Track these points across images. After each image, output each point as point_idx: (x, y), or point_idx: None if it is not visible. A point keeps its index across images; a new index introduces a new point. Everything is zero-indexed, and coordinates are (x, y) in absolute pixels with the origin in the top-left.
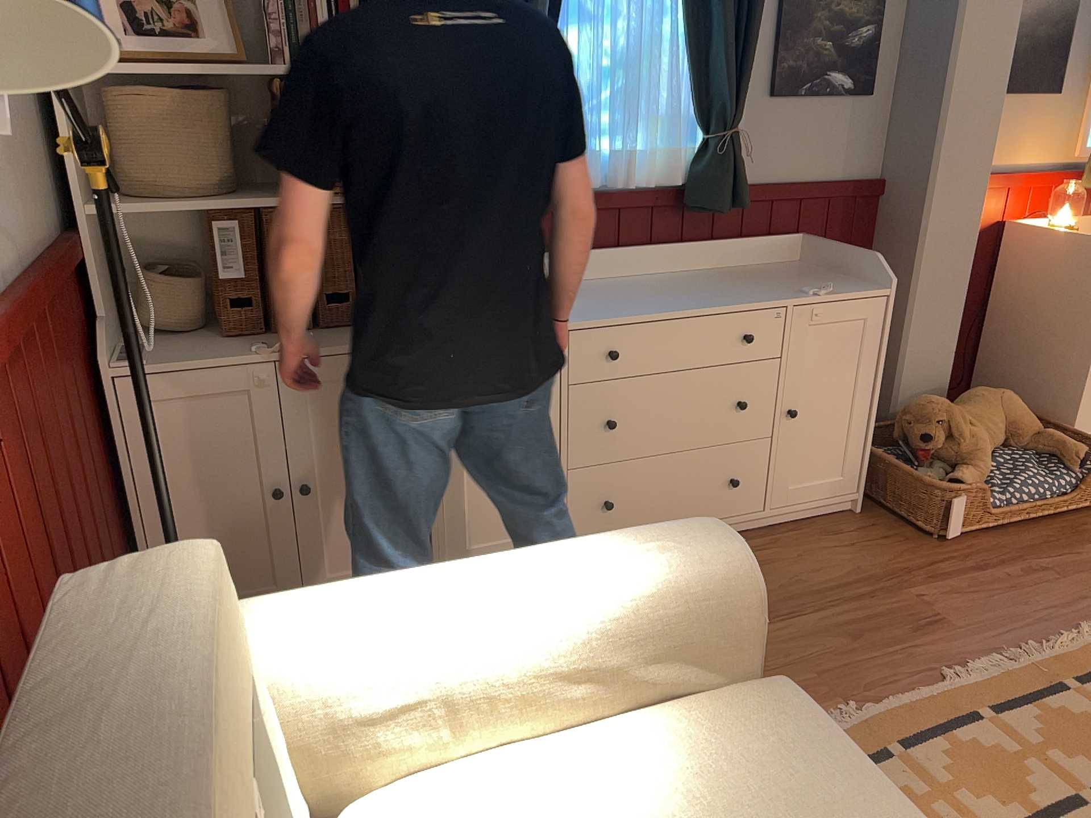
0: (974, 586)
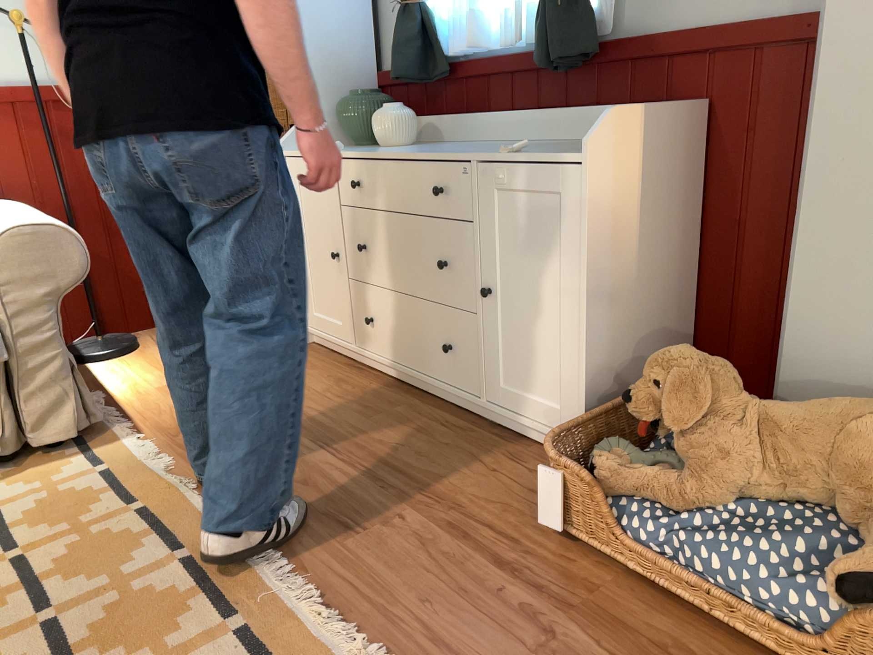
0: (446, 559)
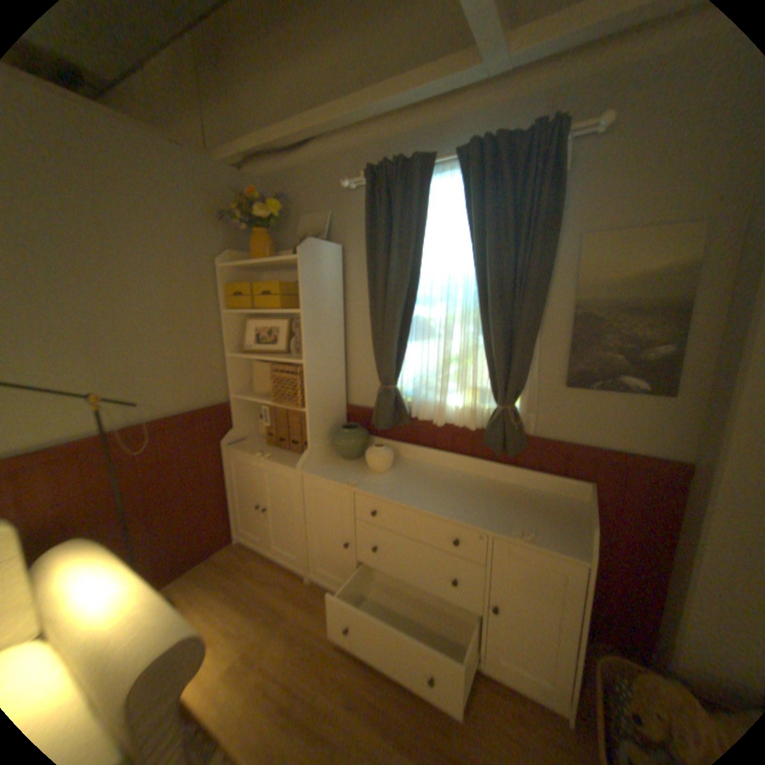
0: None
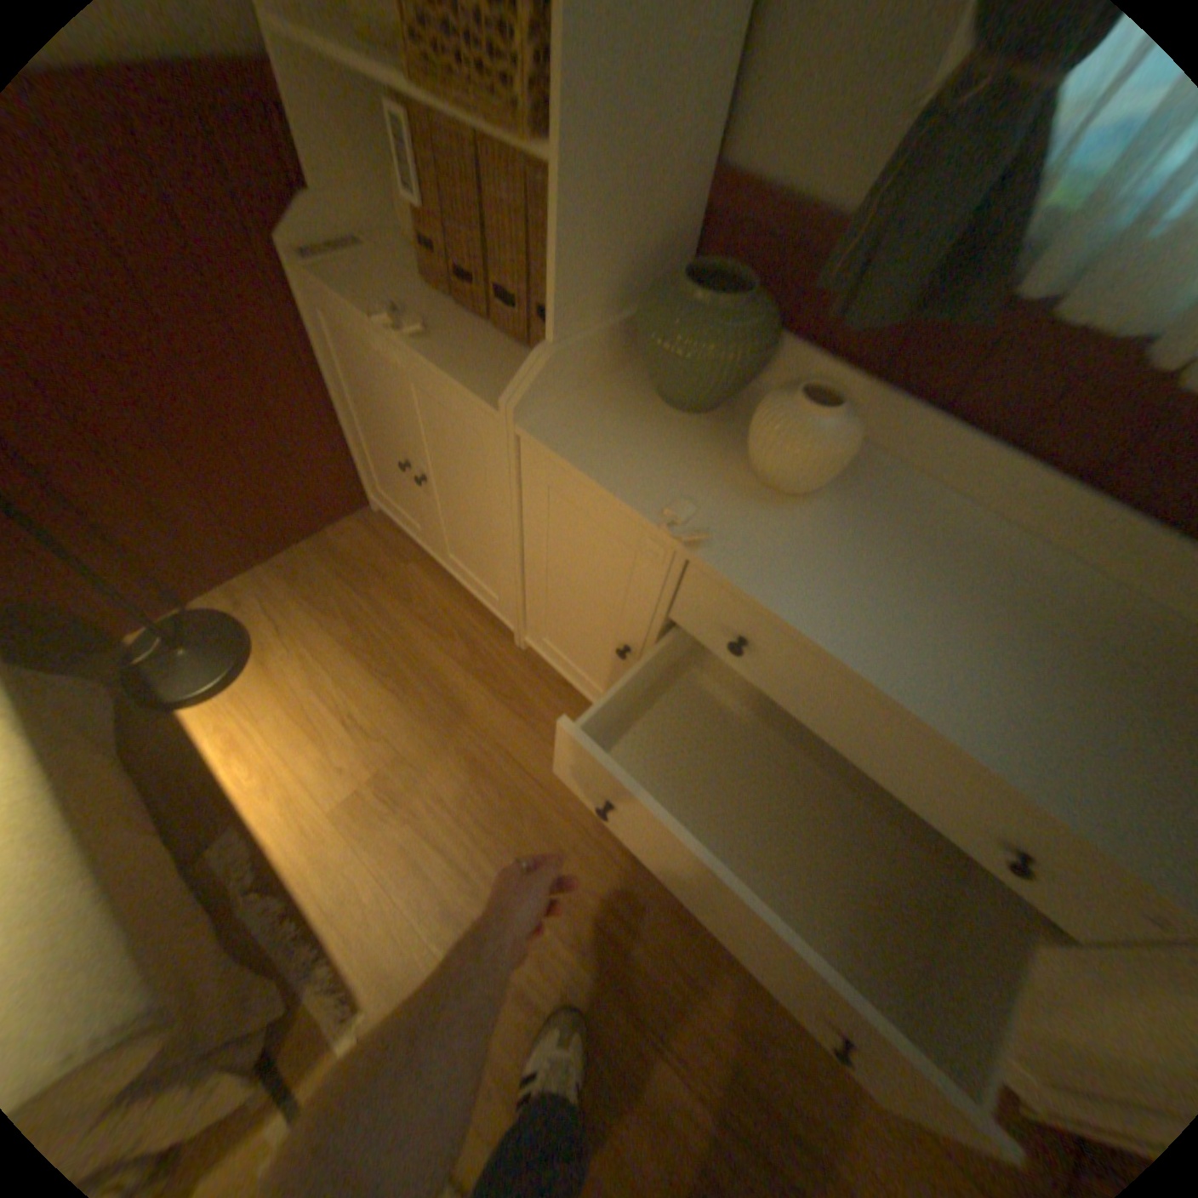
0: None
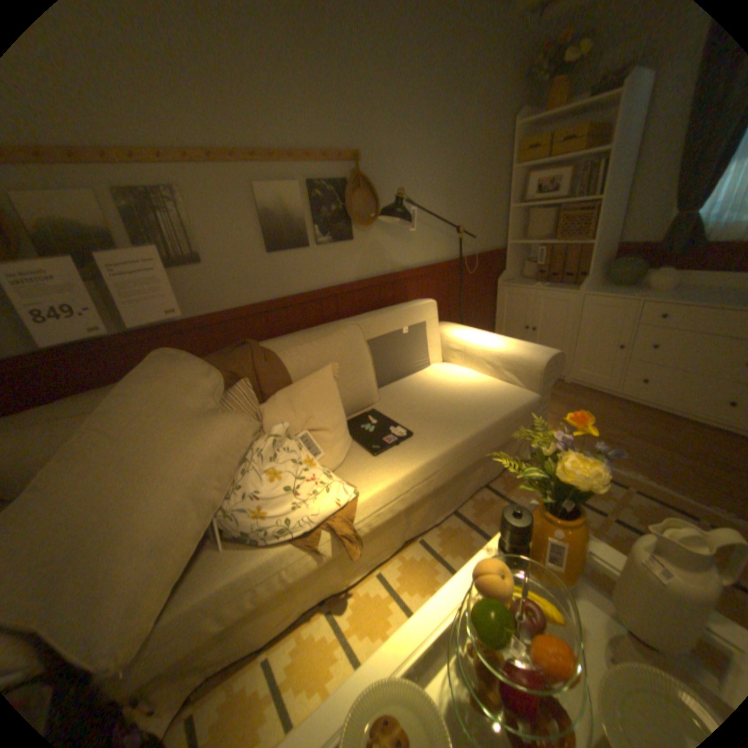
0: None
